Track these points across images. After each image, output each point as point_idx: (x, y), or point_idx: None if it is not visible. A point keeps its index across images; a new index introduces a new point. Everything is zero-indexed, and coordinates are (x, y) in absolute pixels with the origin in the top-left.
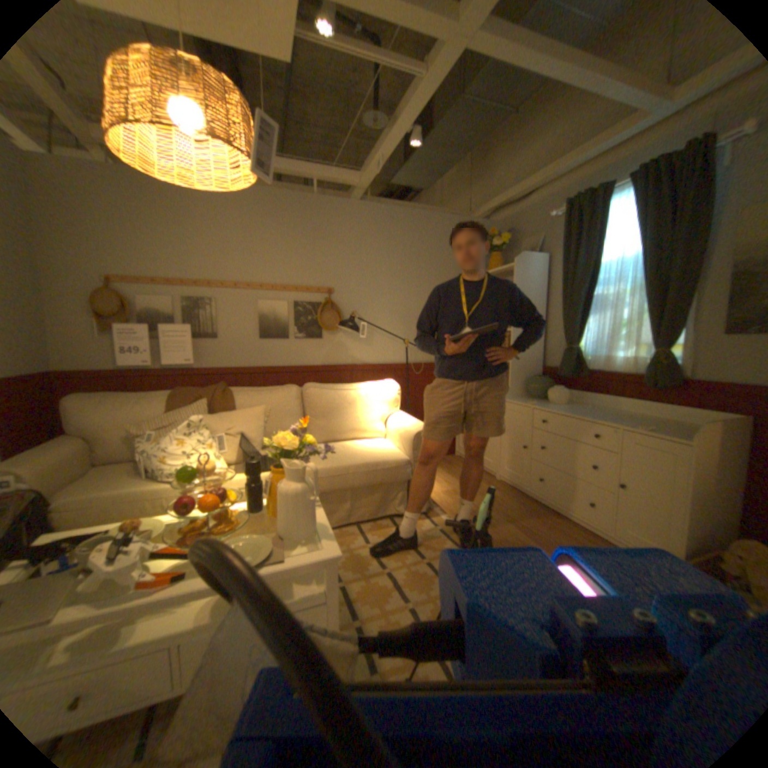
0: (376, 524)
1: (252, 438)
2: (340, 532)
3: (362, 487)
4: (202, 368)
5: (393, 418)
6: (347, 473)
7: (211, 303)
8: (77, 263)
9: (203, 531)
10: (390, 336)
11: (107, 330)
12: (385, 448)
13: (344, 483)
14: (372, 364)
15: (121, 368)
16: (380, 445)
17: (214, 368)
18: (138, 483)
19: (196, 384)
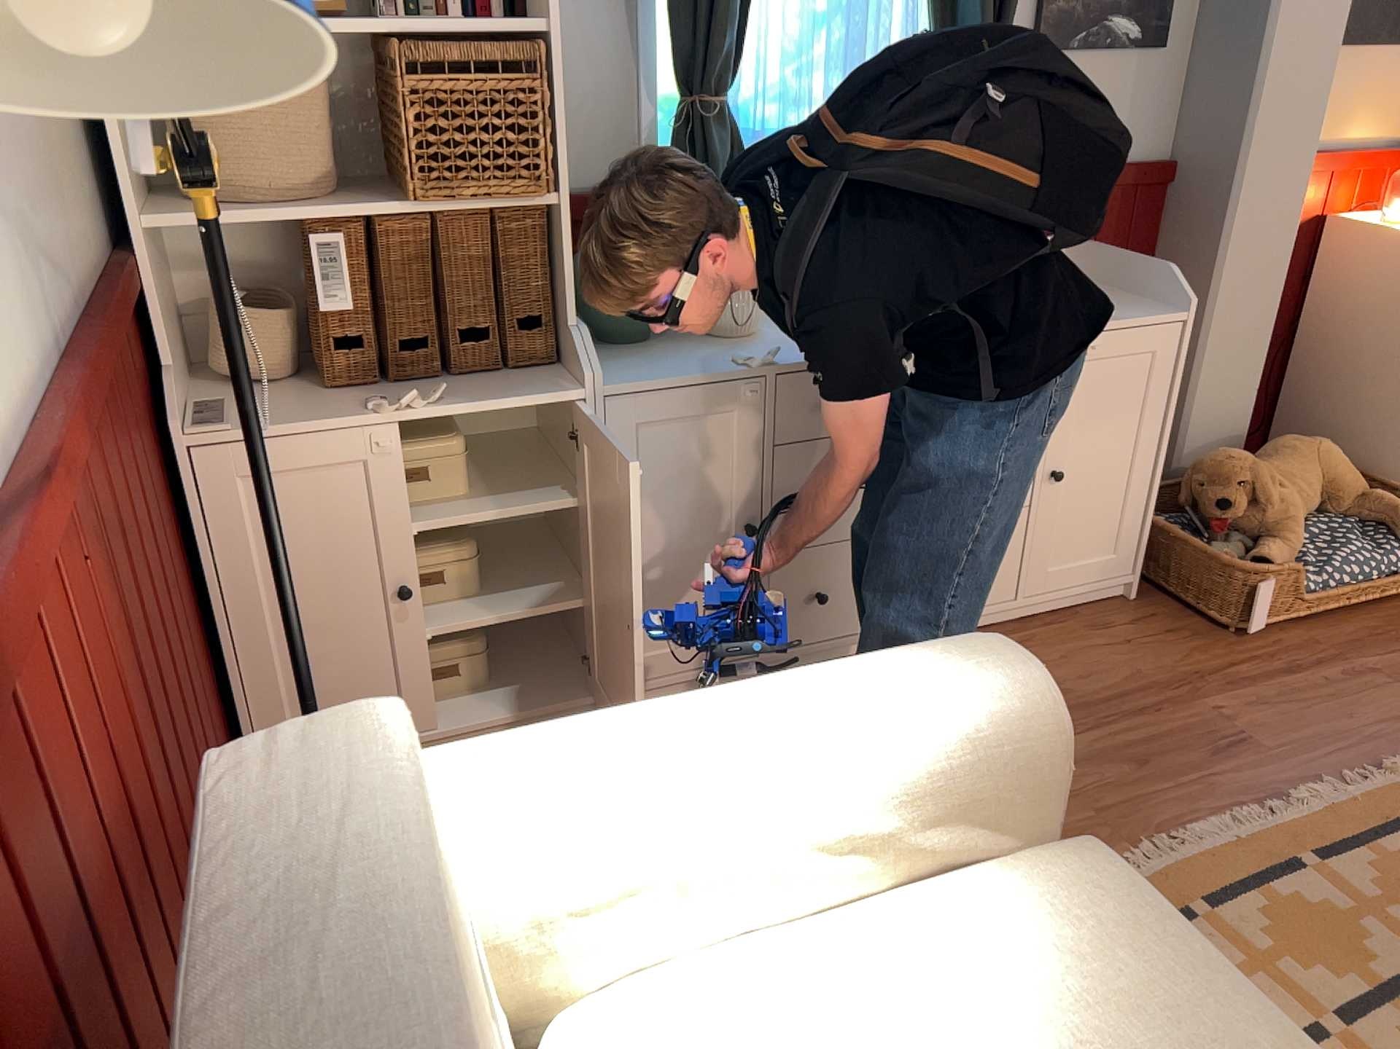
0: None
1: None
2: None
3: None
4: None
5: (689, 786)
6: None
7: None
8: None
9: None
10: None
11: None
12: (968, 941)
13: None
14: None
15: None
16: (889, 975)
17: None
18: None
19: None
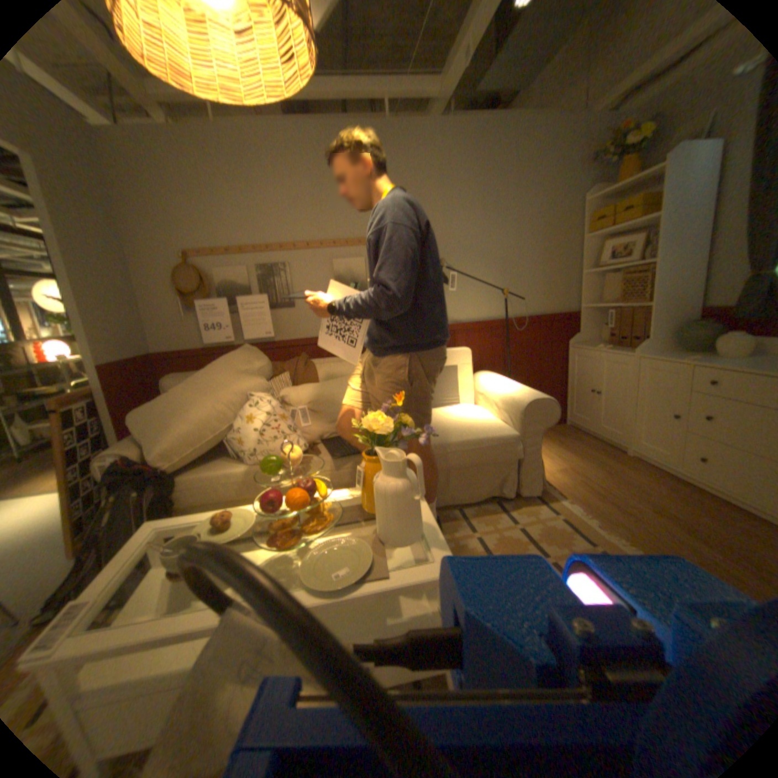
0: (480, 508)
1: (337, 414)
2: (440, 516)
3: (463, 468)
4: (282, 340)
5: (494, 384)
6: (445, 452)
7: (284, 267)
8: (154, 239)
9: (293, 528)
10: (484, 286)
11: (190, 307)
12: (487, 421)
13: (442, 463)
14: (462, 322)
15: (207, 345)
16: (480, 417)
17: (294, 339)
18: (230, 463)
19: (278, 357)
